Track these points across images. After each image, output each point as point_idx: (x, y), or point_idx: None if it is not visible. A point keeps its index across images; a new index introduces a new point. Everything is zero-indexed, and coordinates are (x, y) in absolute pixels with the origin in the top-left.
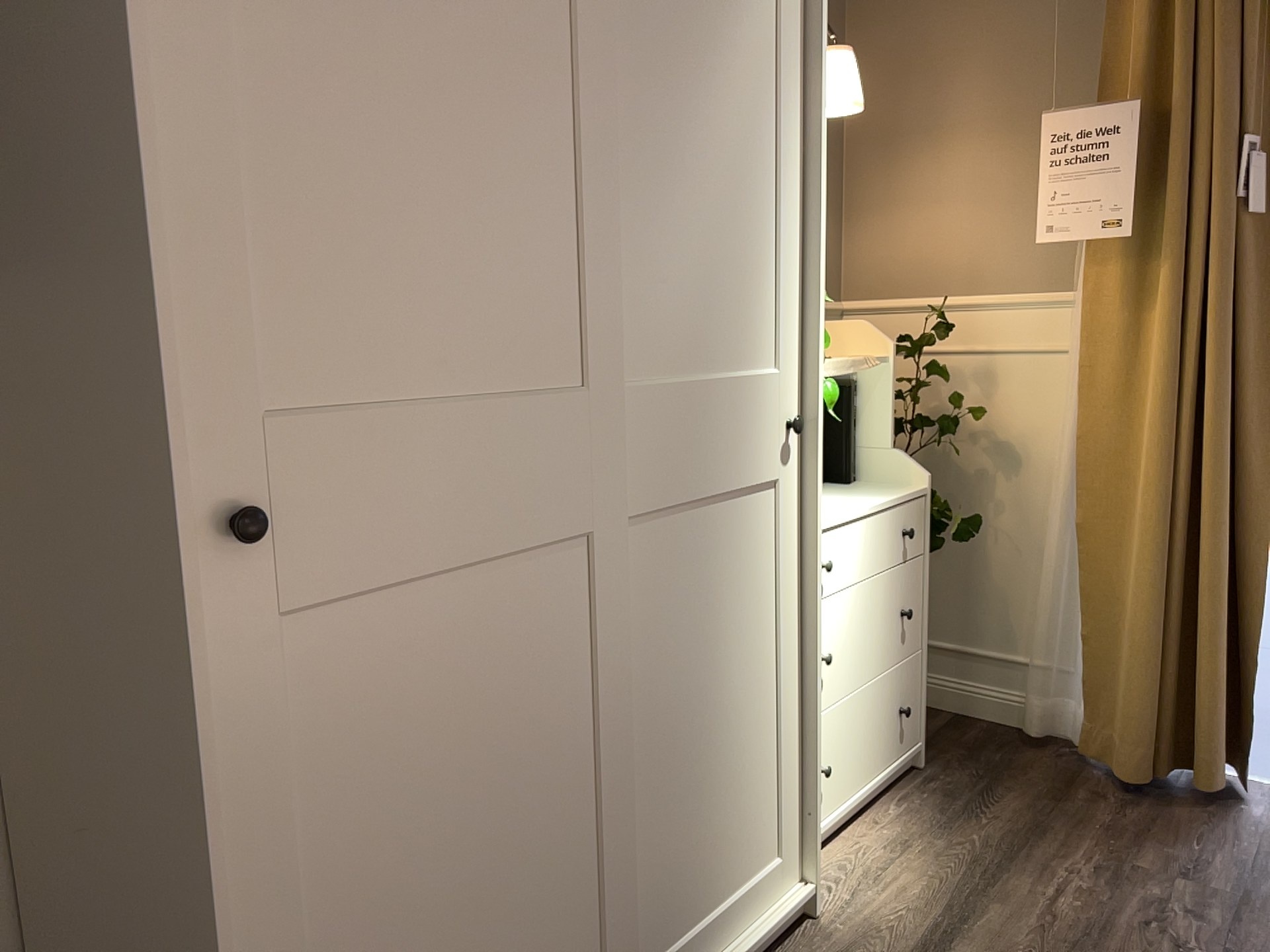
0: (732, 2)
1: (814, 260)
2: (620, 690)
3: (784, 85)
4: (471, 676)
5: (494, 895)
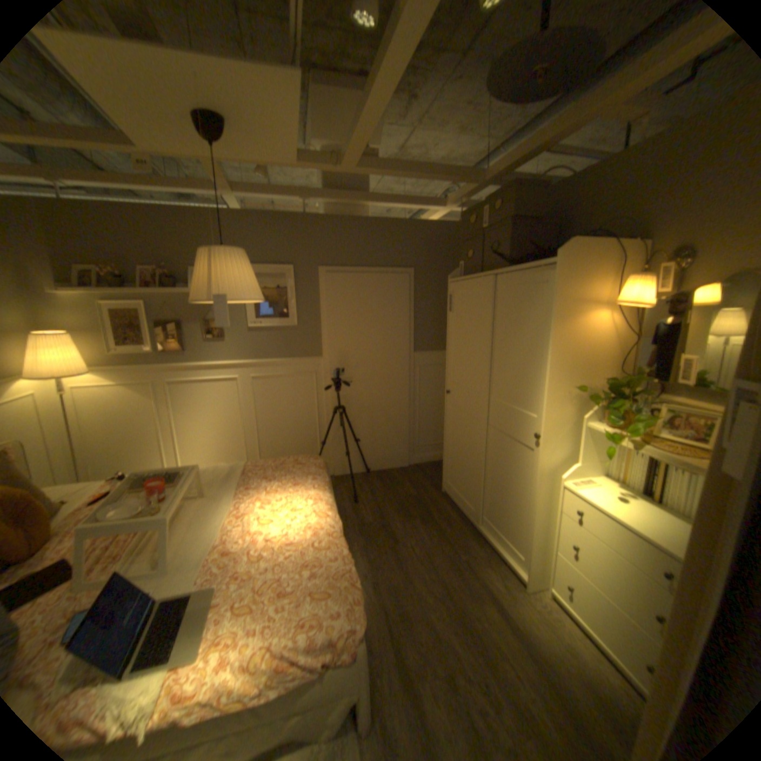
0: (530, 305)
1: (548, 385)
2: (480, 455)
3: (548, 325)
4: (463, 429)
5: (462, 465)
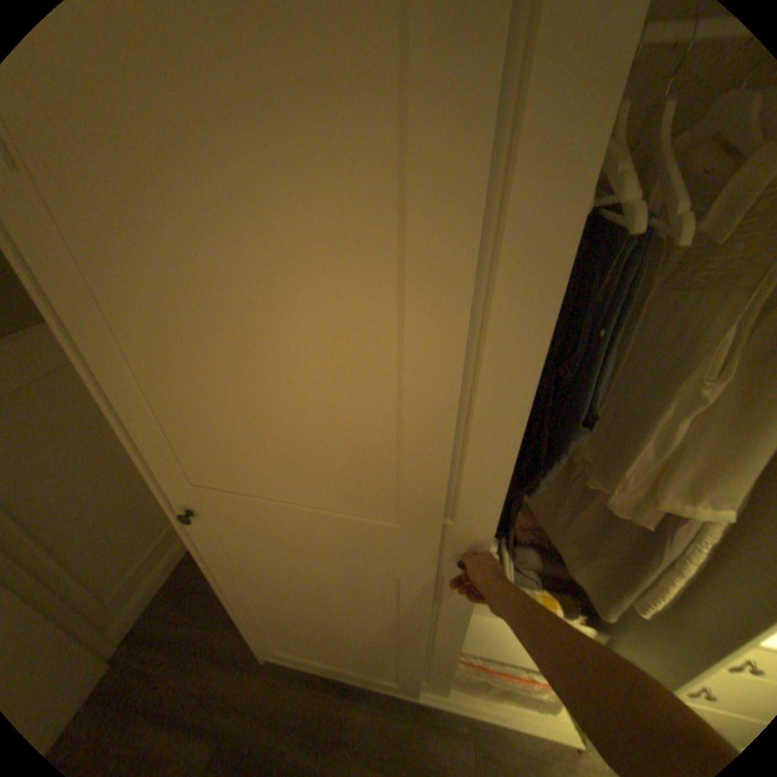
0: None
1: None
2: (413, 632)
3: None
4: (309, 586)
5: (329, 636)
